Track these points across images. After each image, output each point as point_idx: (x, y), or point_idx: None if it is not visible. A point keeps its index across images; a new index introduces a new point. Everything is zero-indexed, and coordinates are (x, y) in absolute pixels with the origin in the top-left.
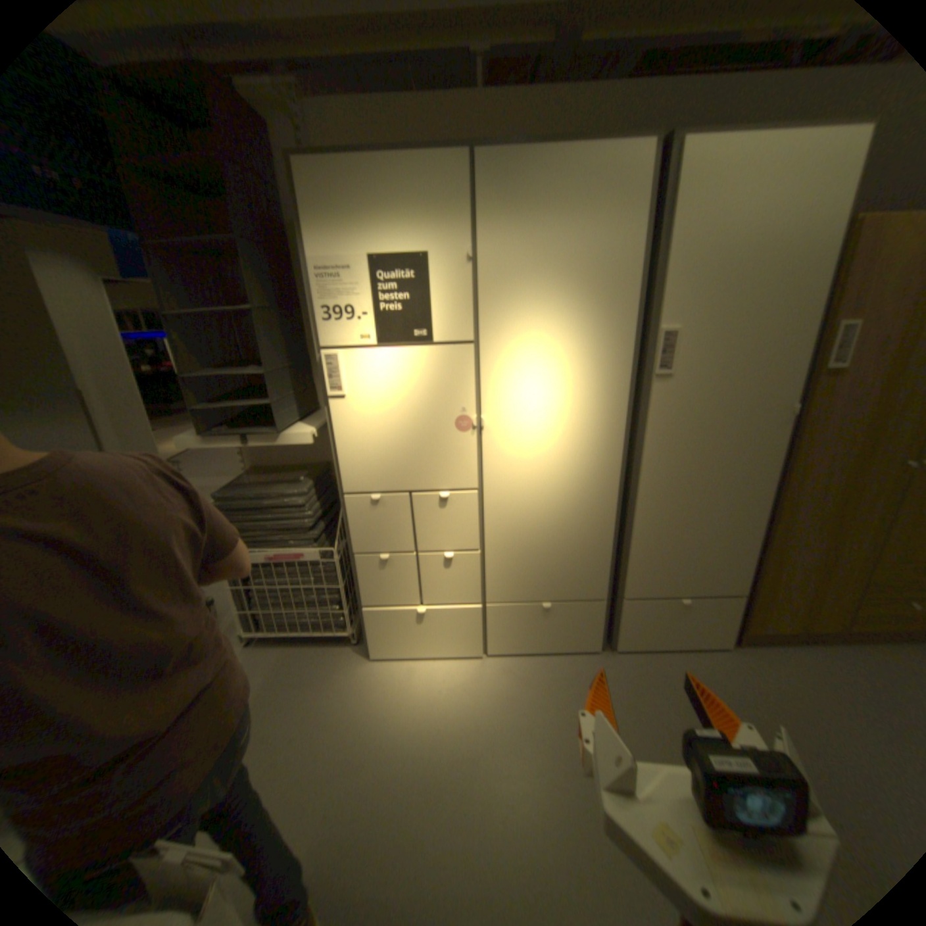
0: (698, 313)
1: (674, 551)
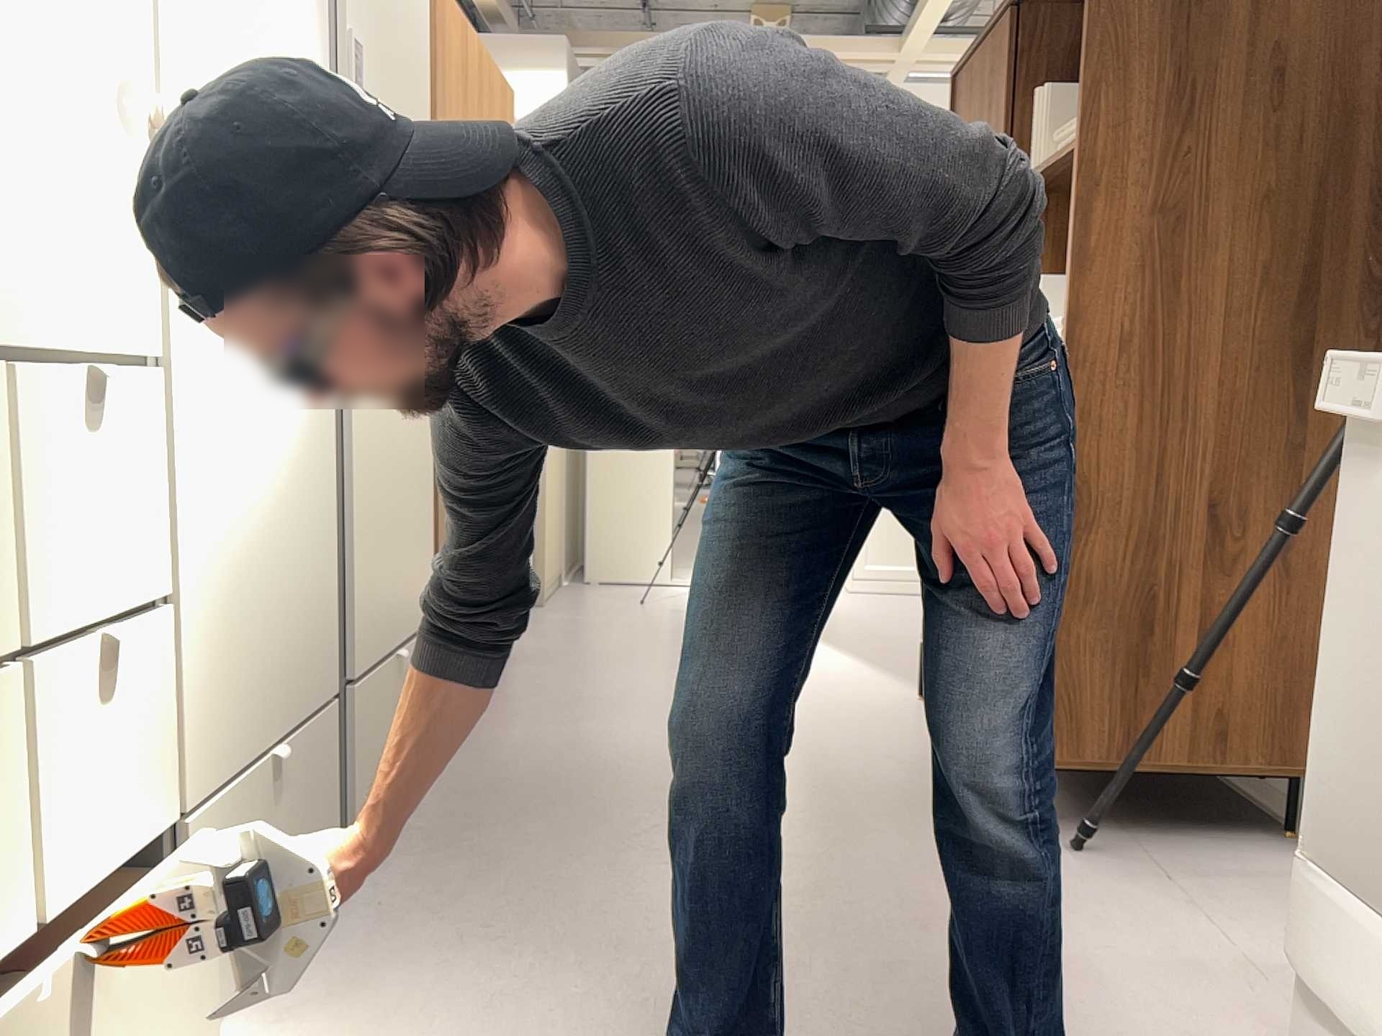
0: (366, 26)
1: (382, 537)
